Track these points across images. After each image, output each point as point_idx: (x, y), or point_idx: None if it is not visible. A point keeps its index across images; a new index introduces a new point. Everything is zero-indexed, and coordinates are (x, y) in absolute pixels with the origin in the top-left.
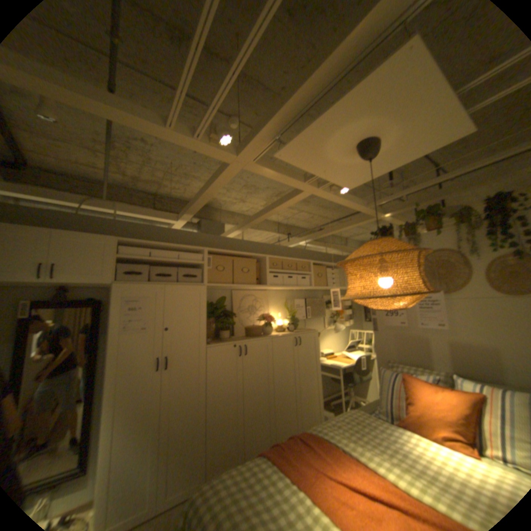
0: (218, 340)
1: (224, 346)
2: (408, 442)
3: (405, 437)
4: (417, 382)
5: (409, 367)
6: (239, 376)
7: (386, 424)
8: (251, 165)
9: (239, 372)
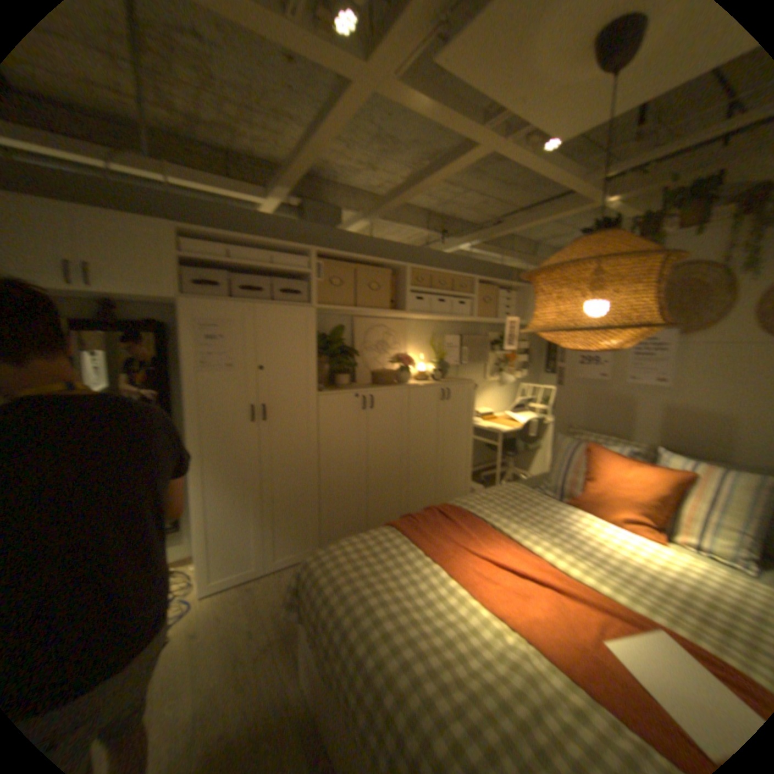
0: (334, 387)
1: (342, 394)
2: (578, 521)
3: (575, 516)
4: (607, 454)
5: (599, 435)
6: (362, 433)
7: (552, 501)
8: (391, 84)
9: (362, 429)
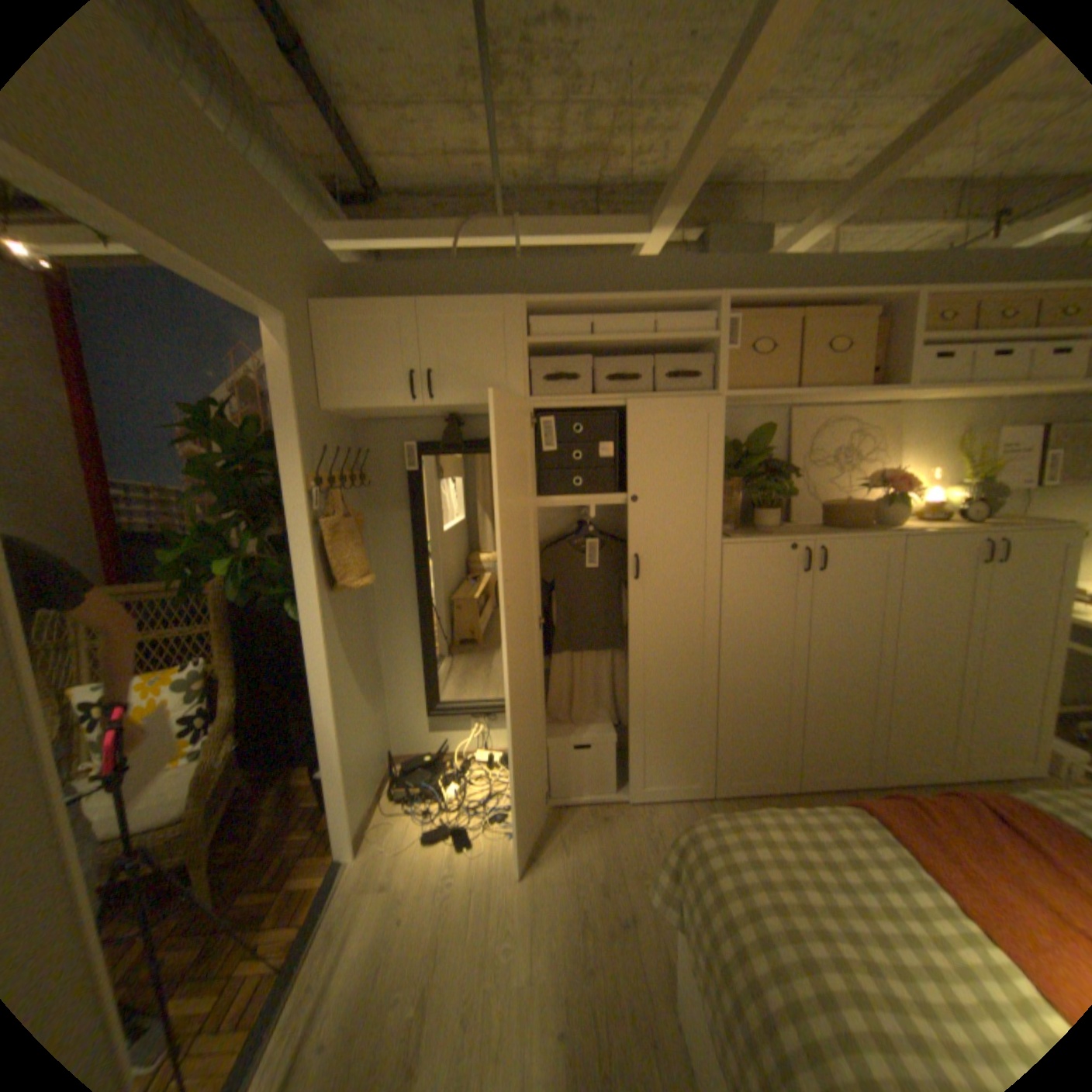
0: (752, 531)
1: (768, 545)
2: None
3: None
4: None
5: None
6: (802, 614)
7: None
8: None
9: (803, 607)
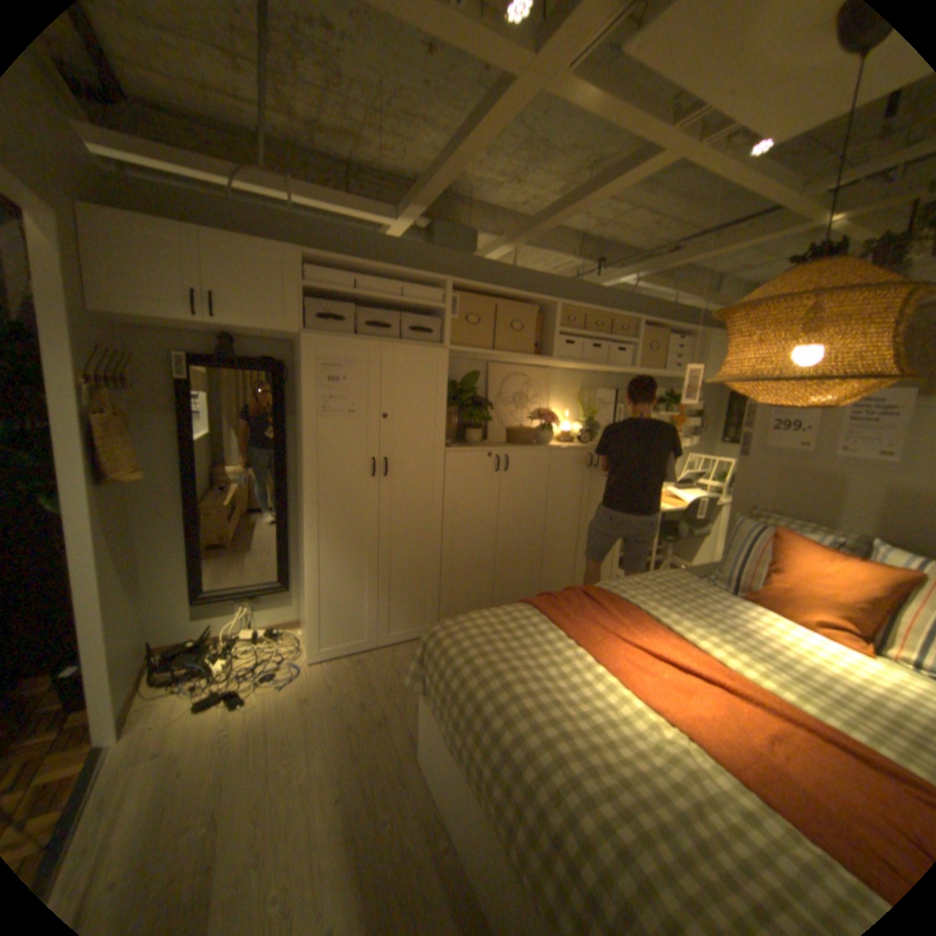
0: (464, 444)
1: (474, 452)
2: (758, 620)
3: (754, 614)
4: (802, 542)
5: (793, 520)
6: (493, 500)
7: (726, 594)
8: (564, 81)
9: (493, 495)
